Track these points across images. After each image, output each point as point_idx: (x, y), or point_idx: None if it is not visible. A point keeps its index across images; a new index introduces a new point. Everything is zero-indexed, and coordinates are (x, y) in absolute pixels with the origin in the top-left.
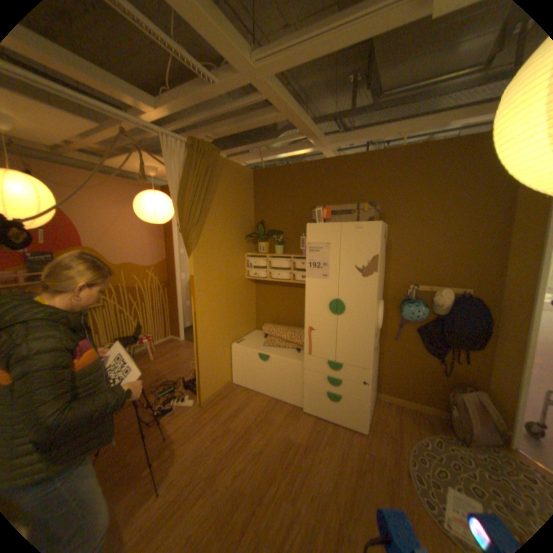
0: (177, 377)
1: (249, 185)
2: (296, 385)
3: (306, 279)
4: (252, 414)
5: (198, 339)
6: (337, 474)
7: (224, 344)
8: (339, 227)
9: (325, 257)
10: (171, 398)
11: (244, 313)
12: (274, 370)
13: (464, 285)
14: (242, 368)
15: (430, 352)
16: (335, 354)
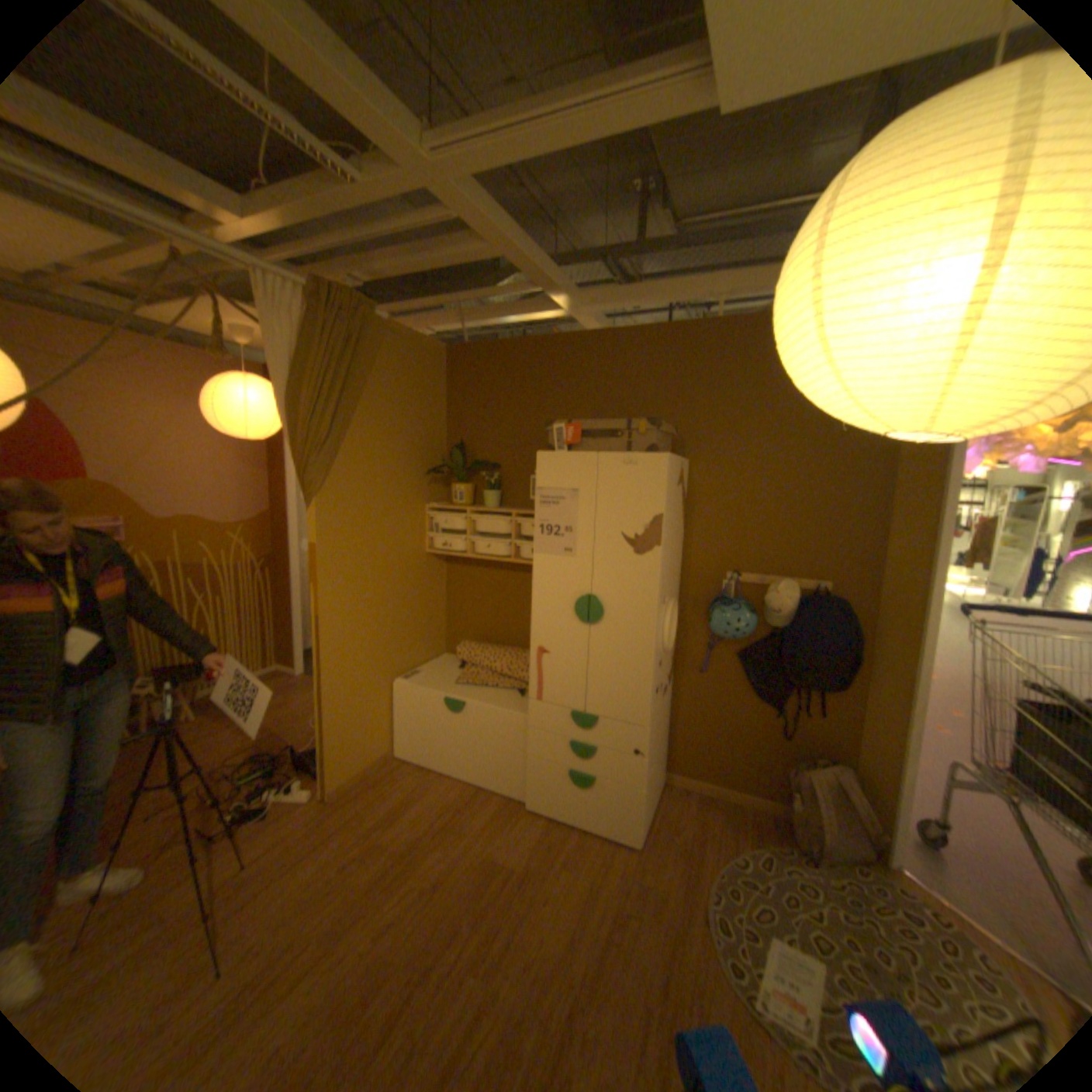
0: (282, 748)
1: (439, 373)
2: (514, 760)
3: (534, 556)
4: (427, 817)
5: (322, 670)
6: (576, 923)
7: (378, 681)
8: (595, 461)
9: (570, 517)
10: (265, 789)
11: (423, 621)
12: (474, 731)
13: (818, 574)
14: (413, 729)
15: (760, 696)
16: (585, 700)
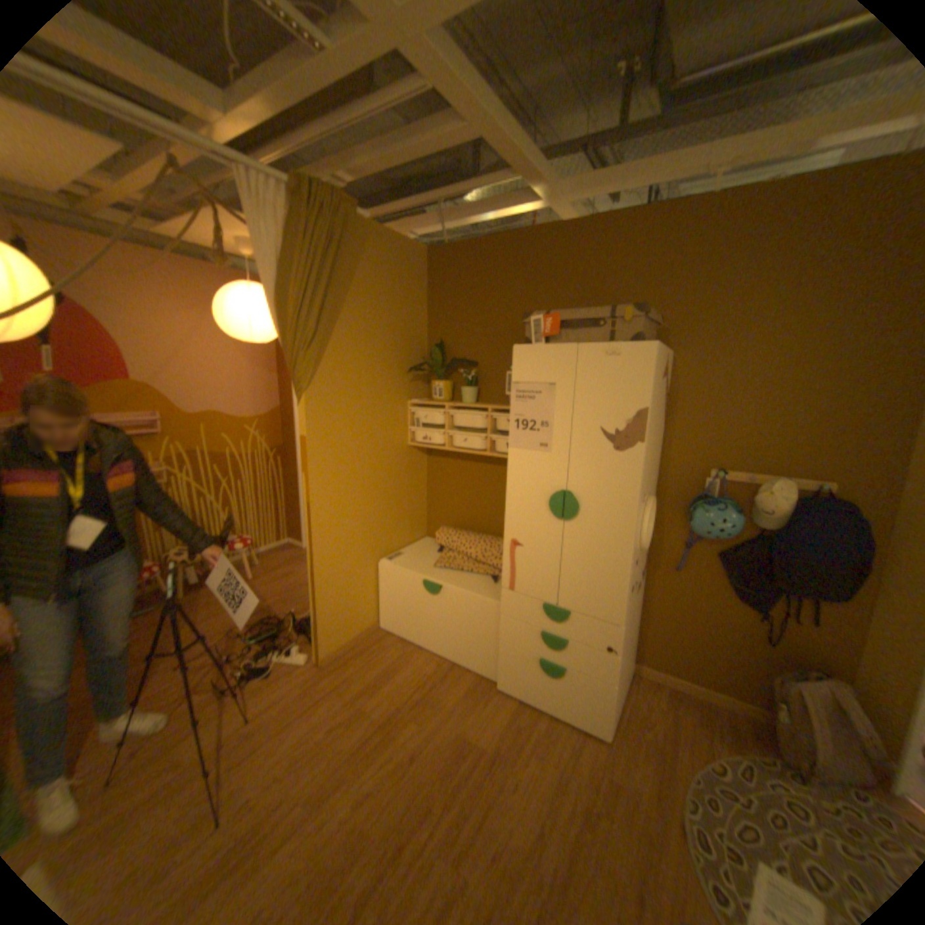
0: (287, 613)
1: (420, 275)
2: (487, 643)
3: (509, 450)
4: (406, 689)
5: (314, 551)
6: (546, 815)
7: (365, 561)
8: (575, 352)
9: (546, 411)
10: (271, 649)
11: (405, 507)
12: (450, 612)
13: (821, 474)
14: (396, 605)
15: (743, 598)
16: (558, 594)
